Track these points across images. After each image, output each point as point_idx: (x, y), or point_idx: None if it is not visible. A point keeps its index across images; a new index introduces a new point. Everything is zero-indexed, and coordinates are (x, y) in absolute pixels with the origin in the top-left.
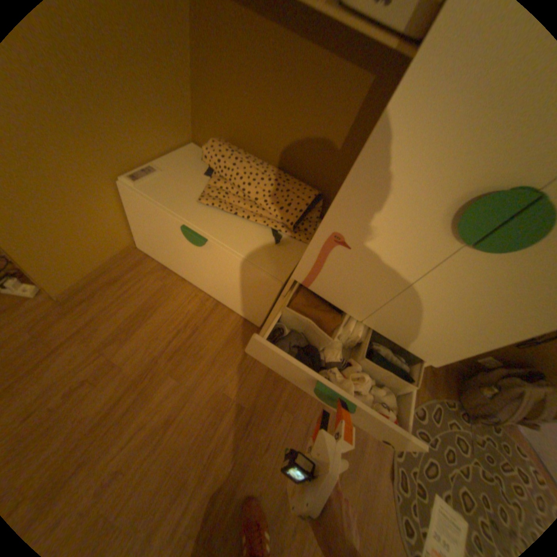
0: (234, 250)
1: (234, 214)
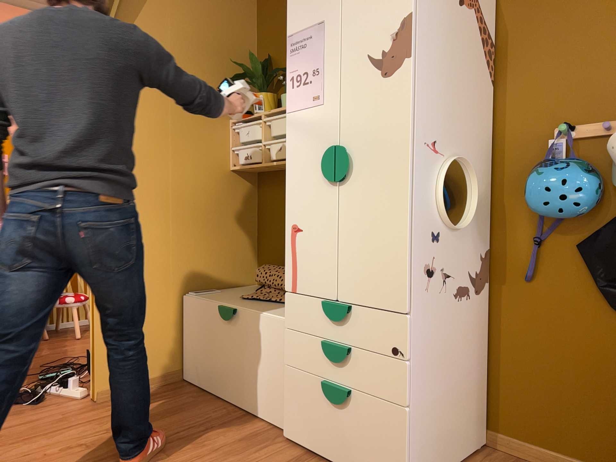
0: (255, 311)
1: (268, 301)
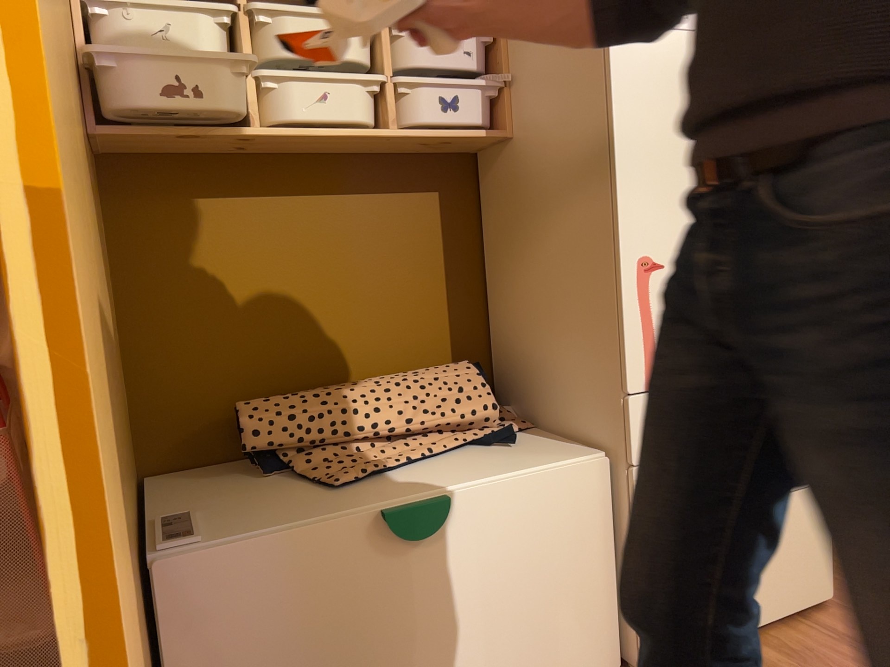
0: (497, 479)
1: (407, 465)
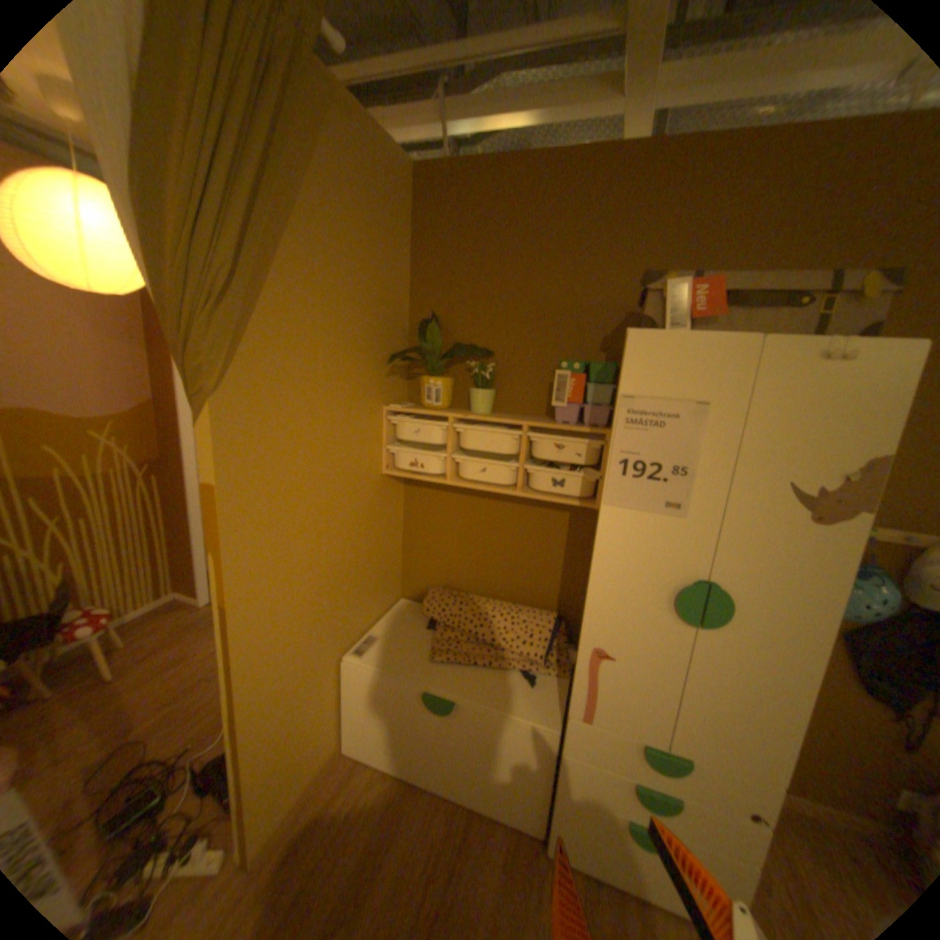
0: (489, 708)
1: (473, 665)
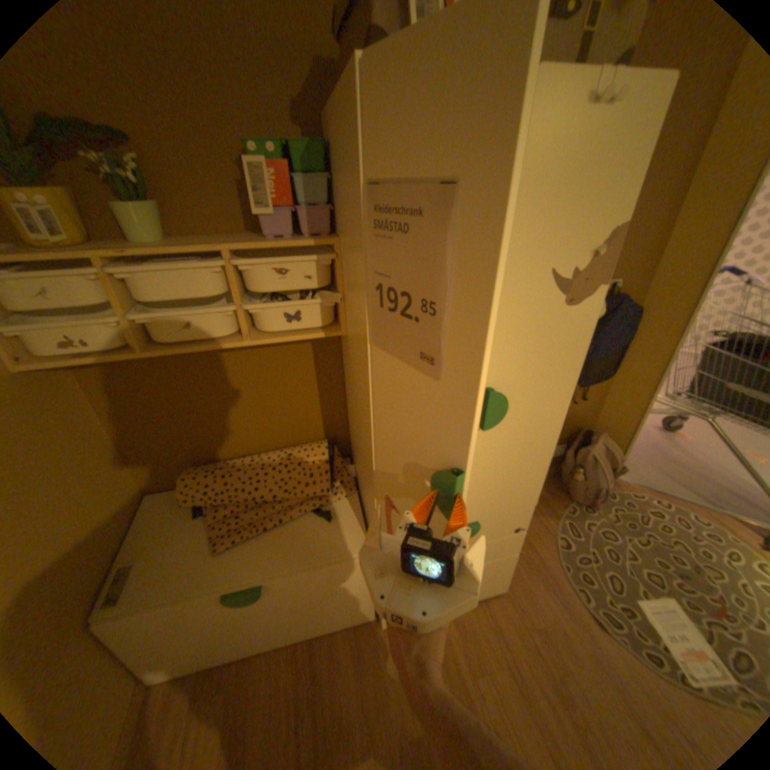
0: (297, 569)
1: (263, 532)
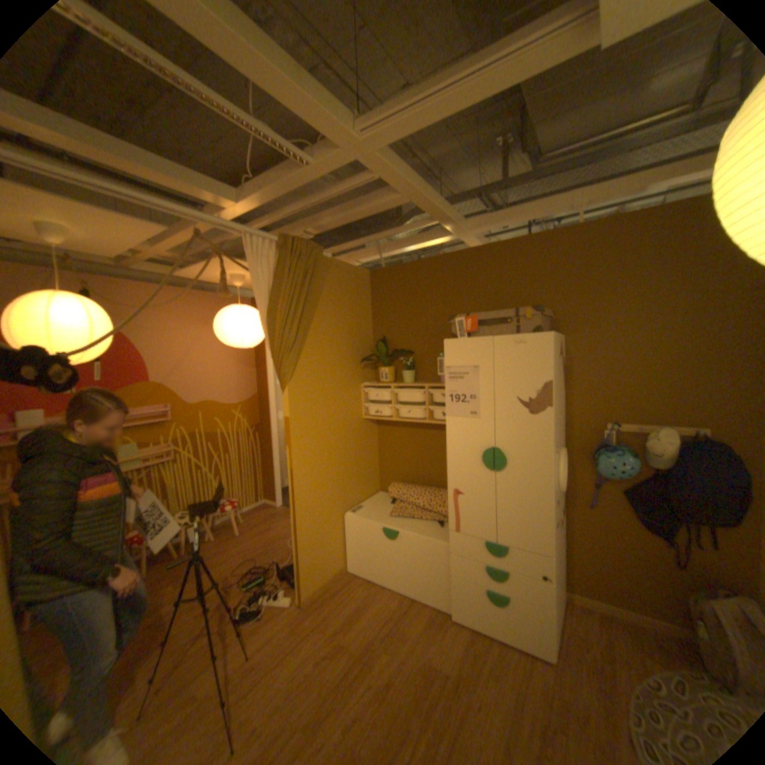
0: (415, 534)
1: (412, 518)
